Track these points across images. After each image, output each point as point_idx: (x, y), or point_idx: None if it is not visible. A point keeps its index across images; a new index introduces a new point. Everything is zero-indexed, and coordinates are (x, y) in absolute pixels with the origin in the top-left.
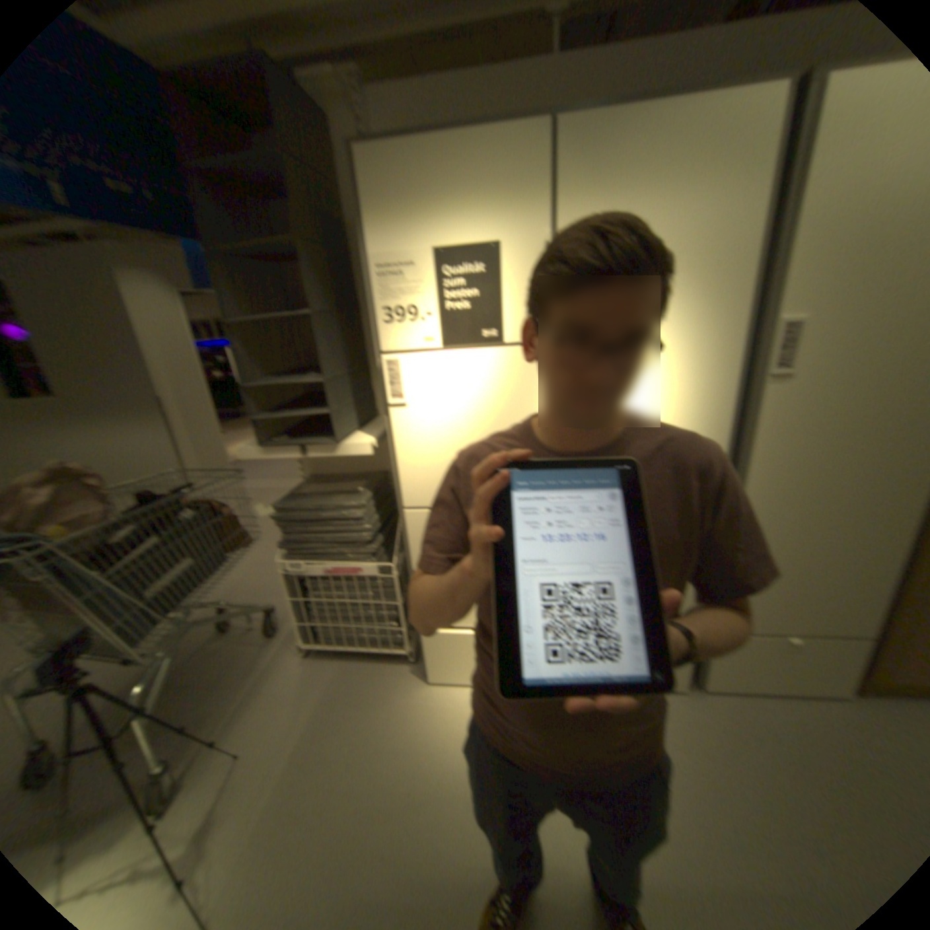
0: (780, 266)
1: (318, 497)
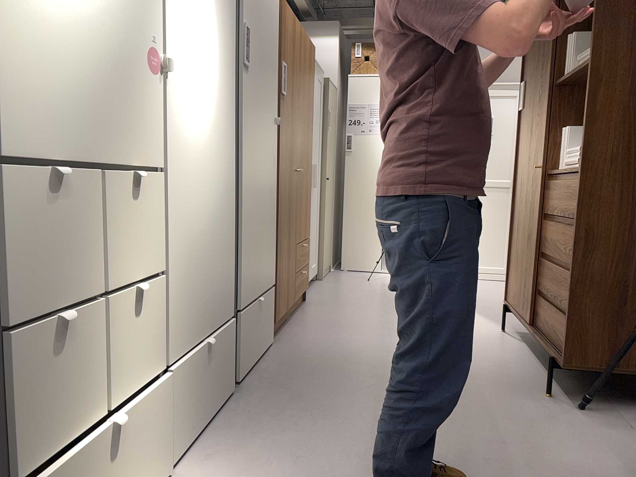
0: None
1: None
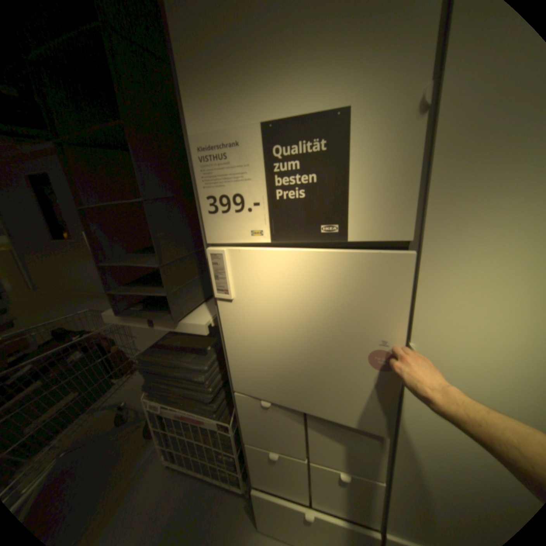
0: None
1: (175, 354)
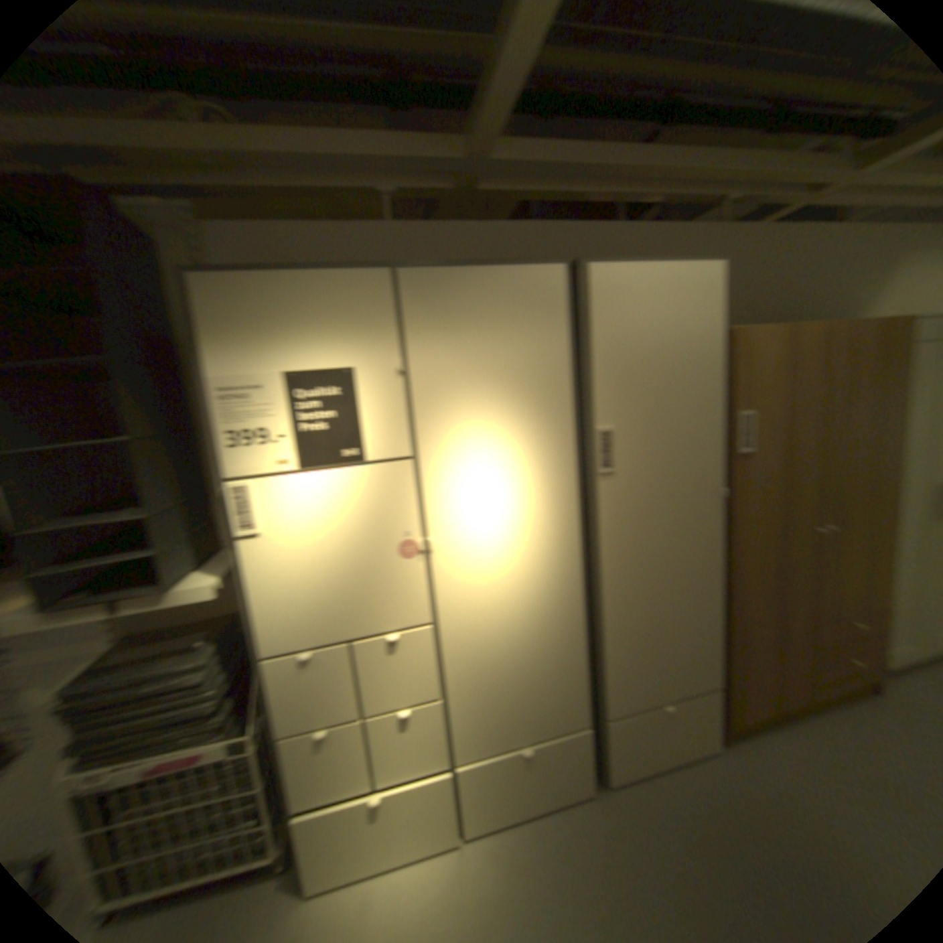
0: (585, 390)
1: (128, 671)
